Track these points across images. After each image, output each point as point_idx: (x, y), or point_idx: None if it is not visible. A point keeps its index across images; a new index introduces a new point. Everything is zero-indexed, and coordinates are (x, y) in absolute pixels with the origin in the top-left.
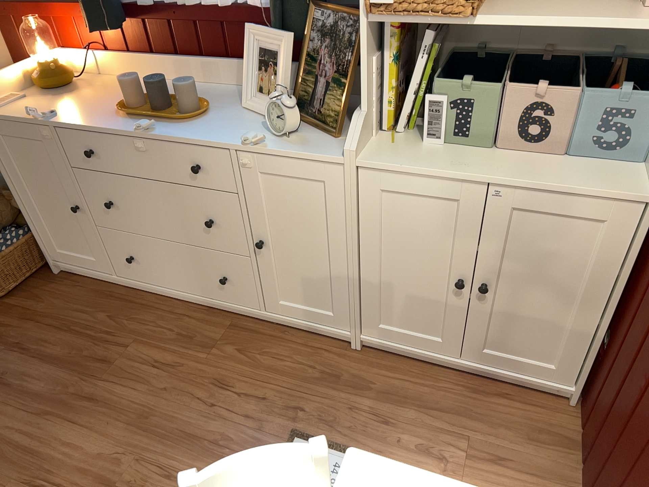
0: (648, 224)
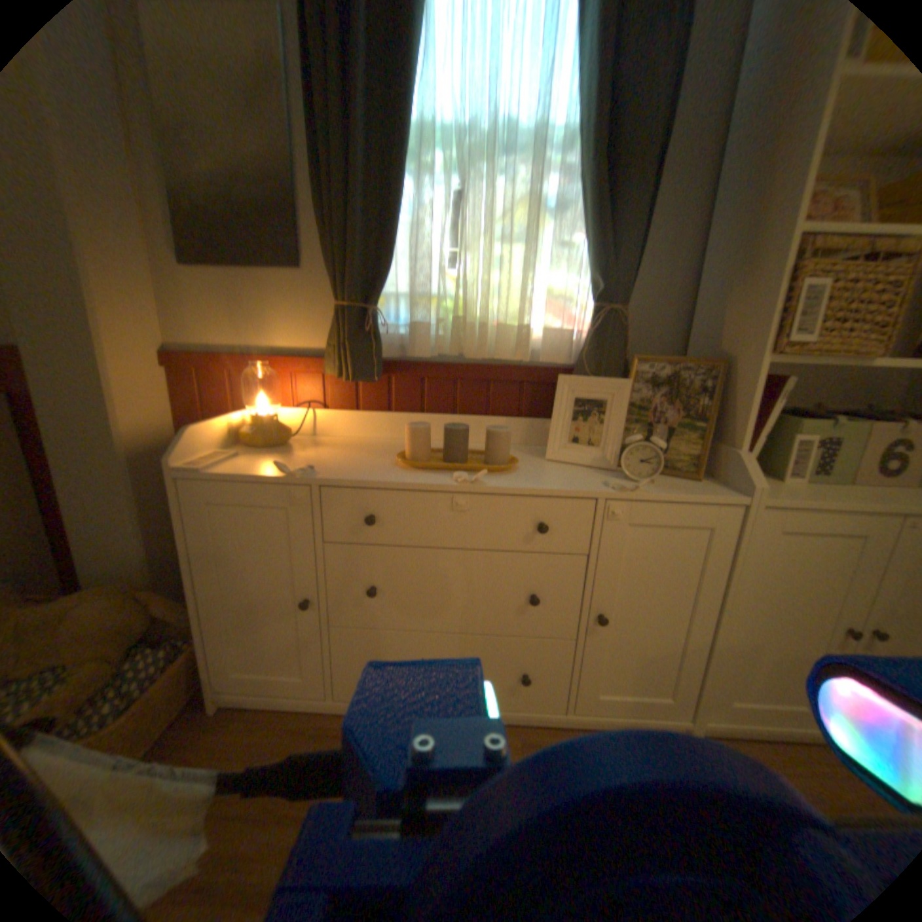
0: None
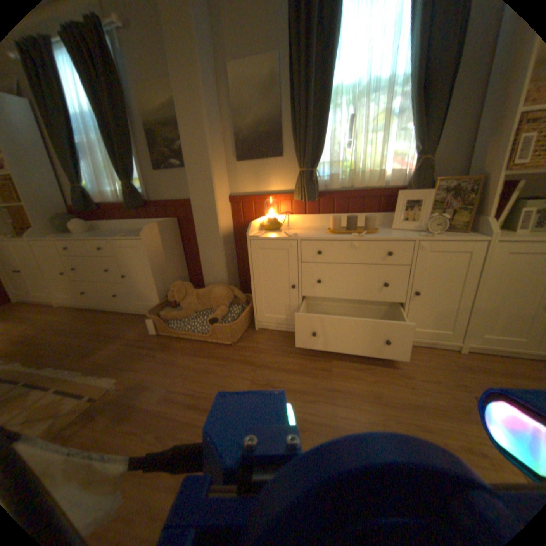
0: None
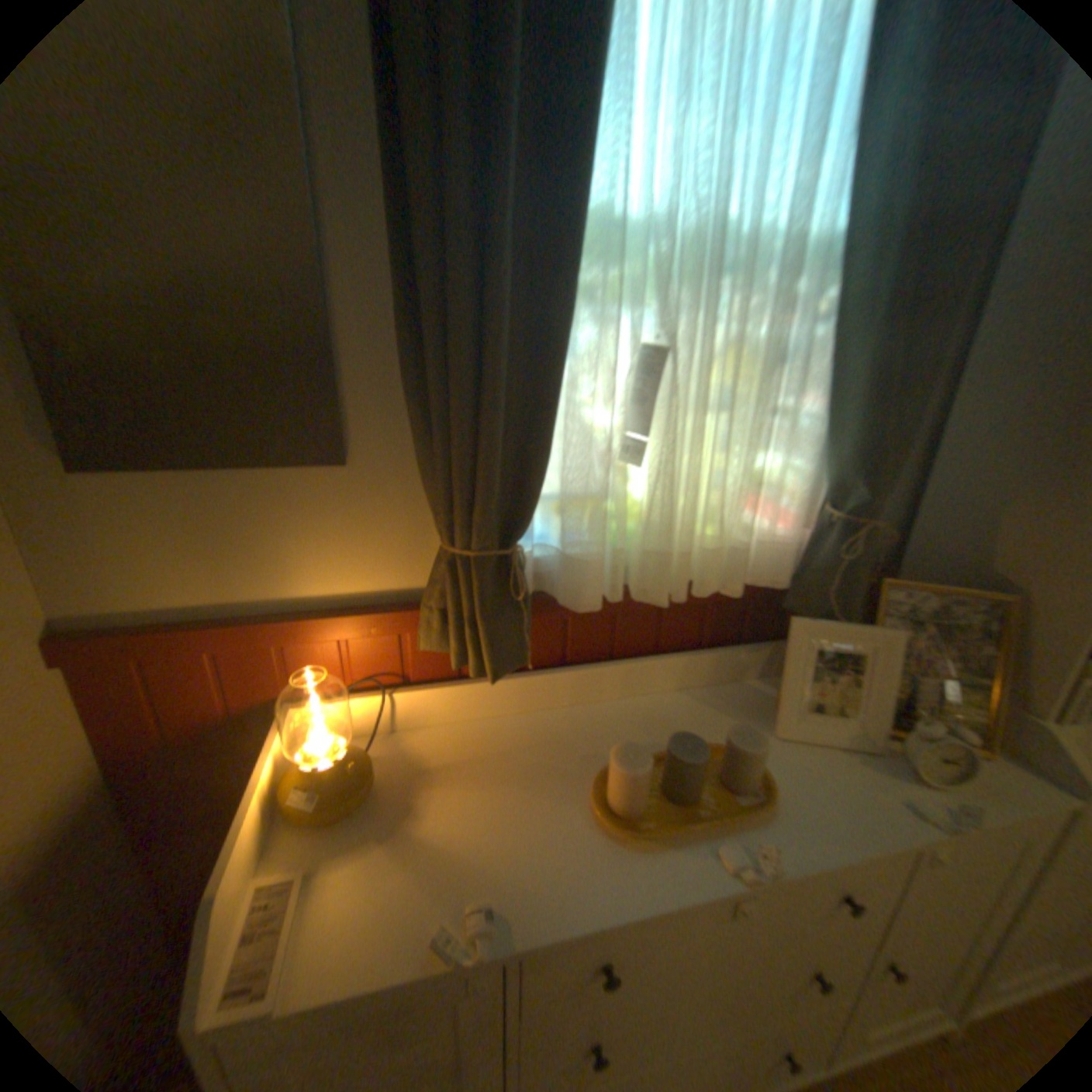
0: None
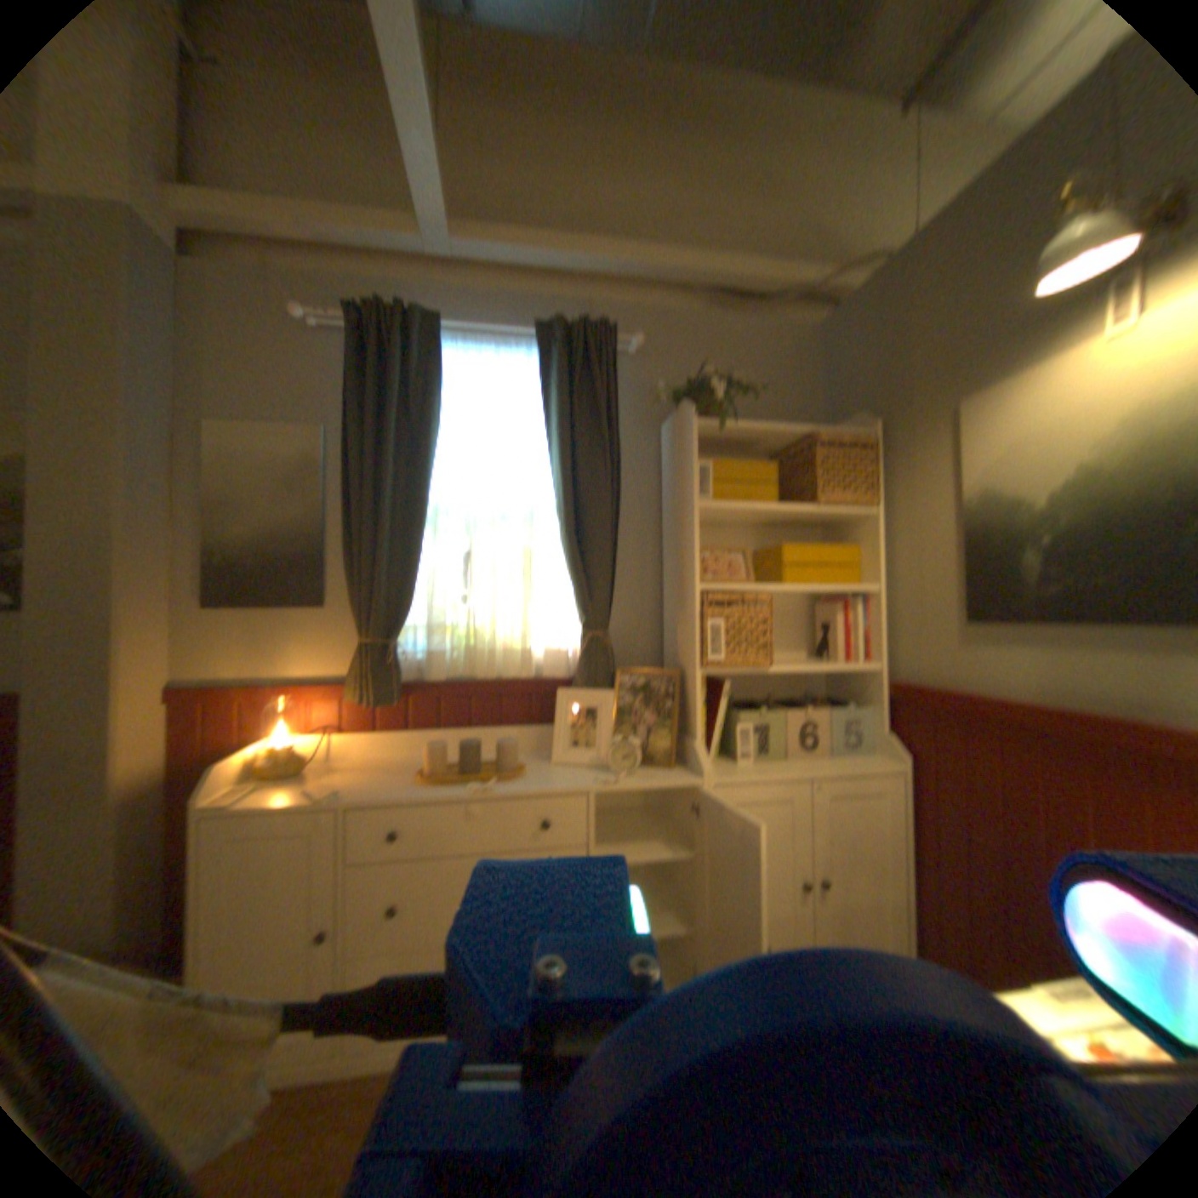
0: (917, 788)
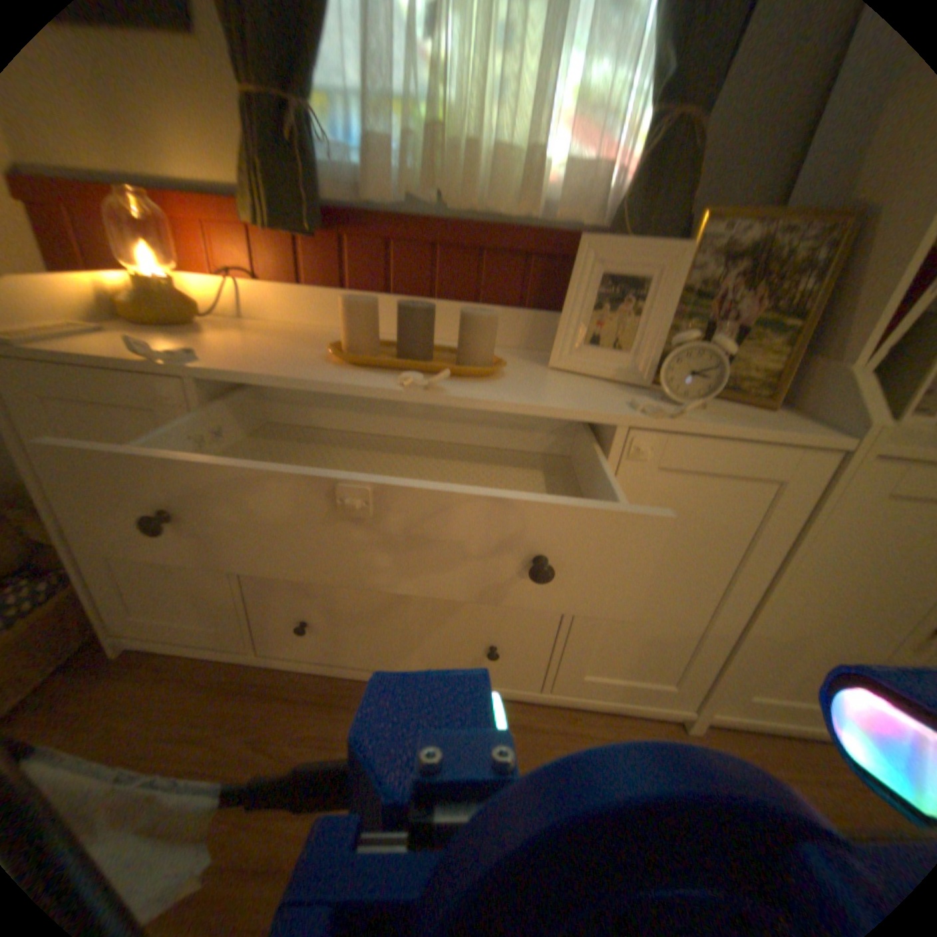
0: None
